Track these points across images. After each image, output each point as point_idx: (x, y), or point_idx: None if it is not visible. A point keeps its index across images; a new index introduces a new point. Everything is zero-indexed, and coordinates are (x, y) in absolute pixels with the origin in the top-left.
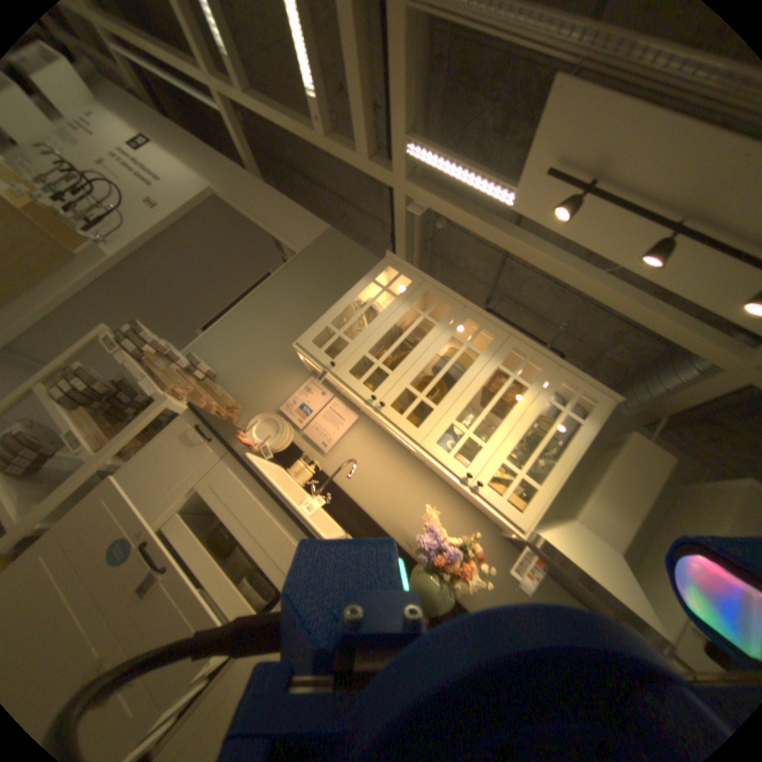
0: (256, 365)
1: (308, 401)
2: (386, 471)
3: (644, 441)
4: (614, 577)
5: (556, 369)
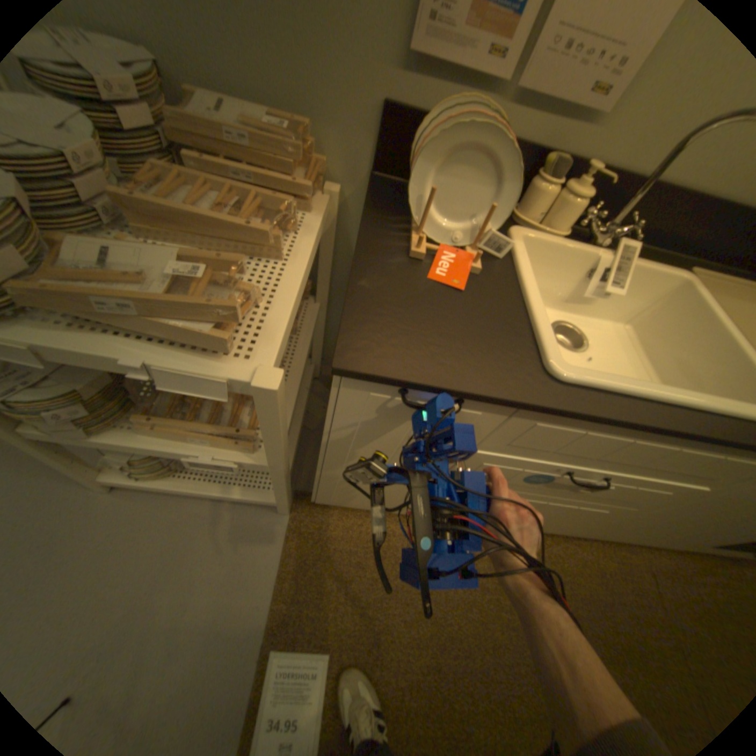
0: None
1: None
2: None
3: None
4: None
5: None
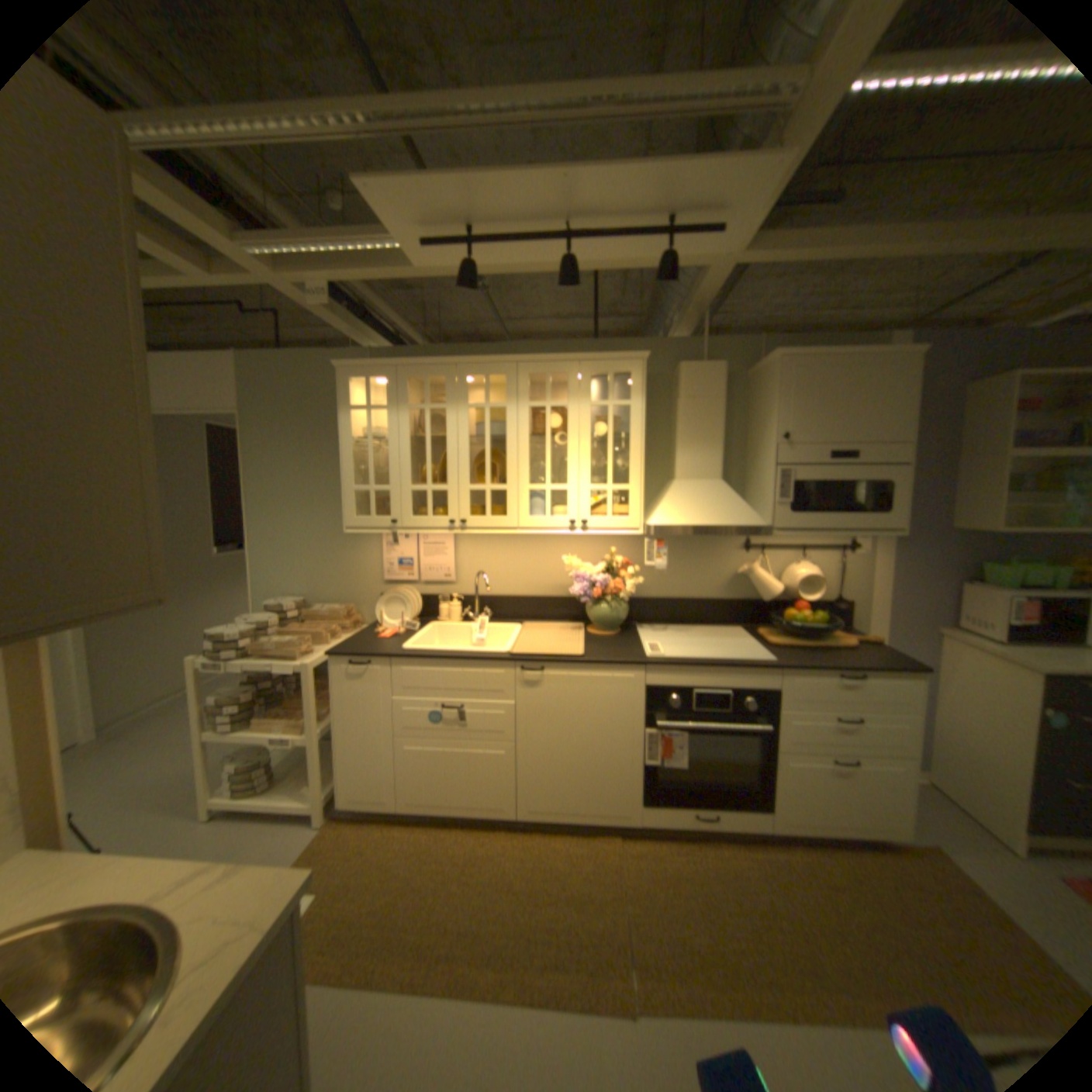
0: (324, 561)
1: (400, 553)
2: (513, 554)
3: (692, 366)
4: (716, 508)
5: (578, 367)
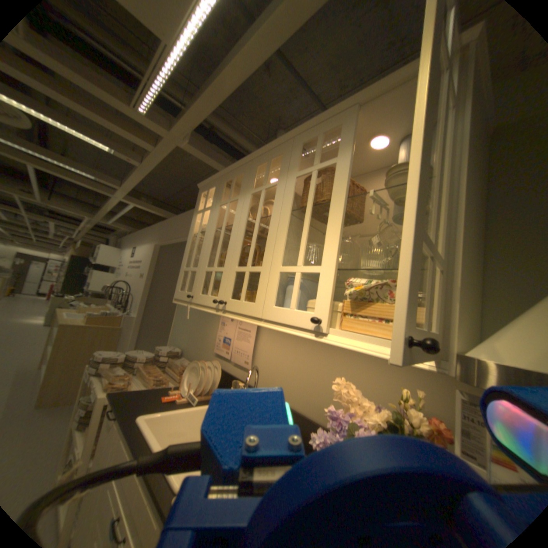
0: (196, 327)
1: (226, 332)
2: (300, 357)
3: None
4: None
5: (358, 108)
